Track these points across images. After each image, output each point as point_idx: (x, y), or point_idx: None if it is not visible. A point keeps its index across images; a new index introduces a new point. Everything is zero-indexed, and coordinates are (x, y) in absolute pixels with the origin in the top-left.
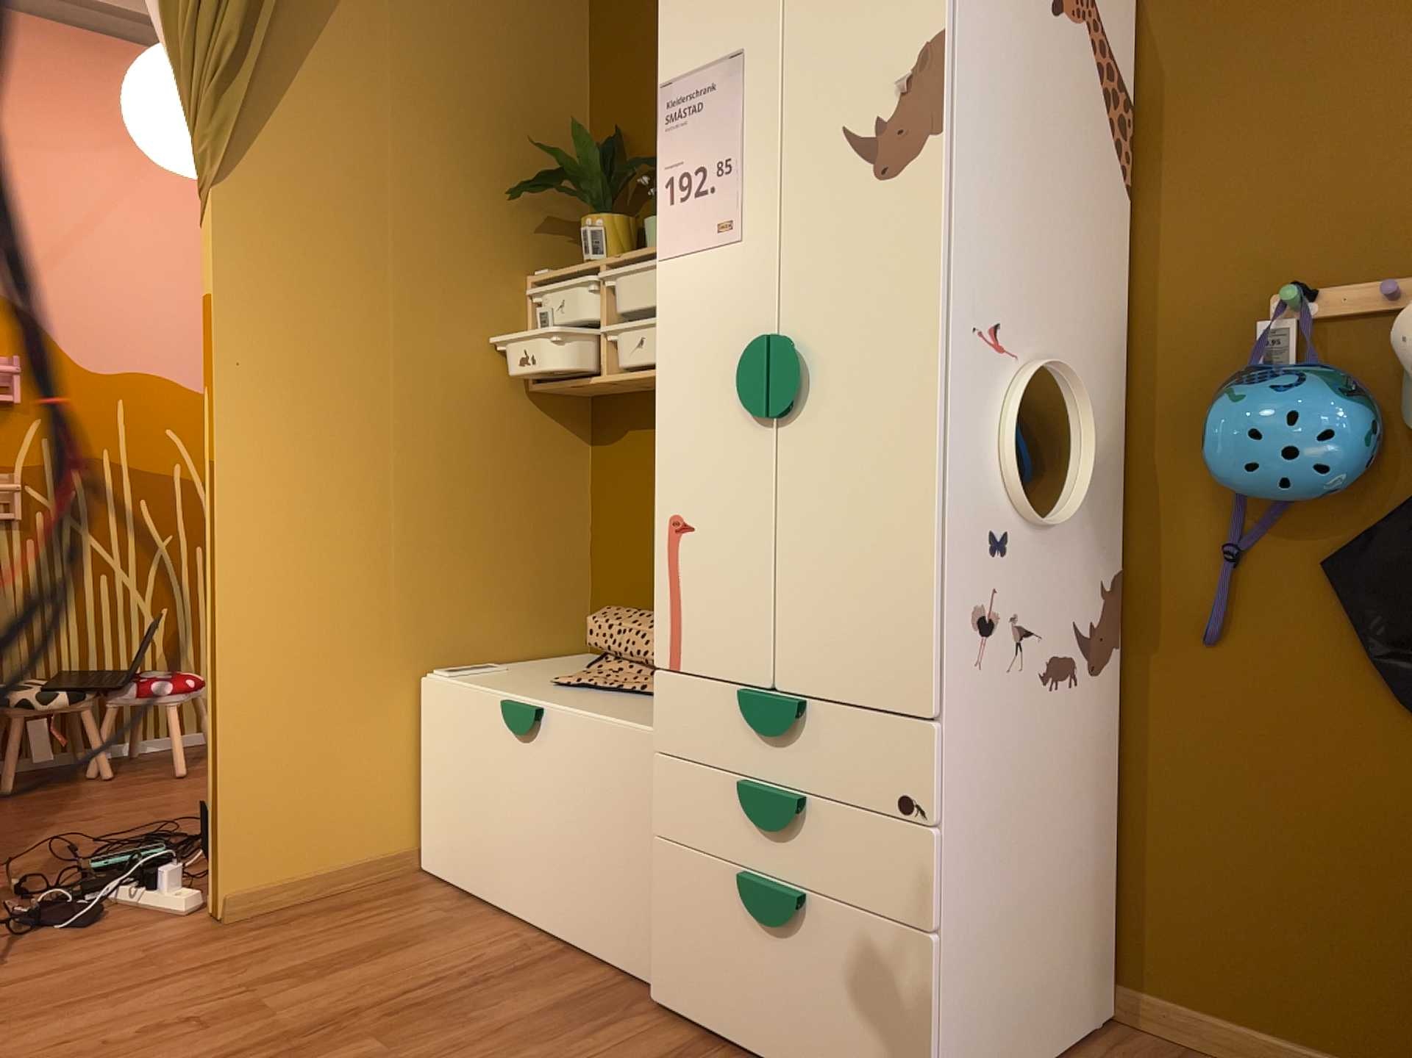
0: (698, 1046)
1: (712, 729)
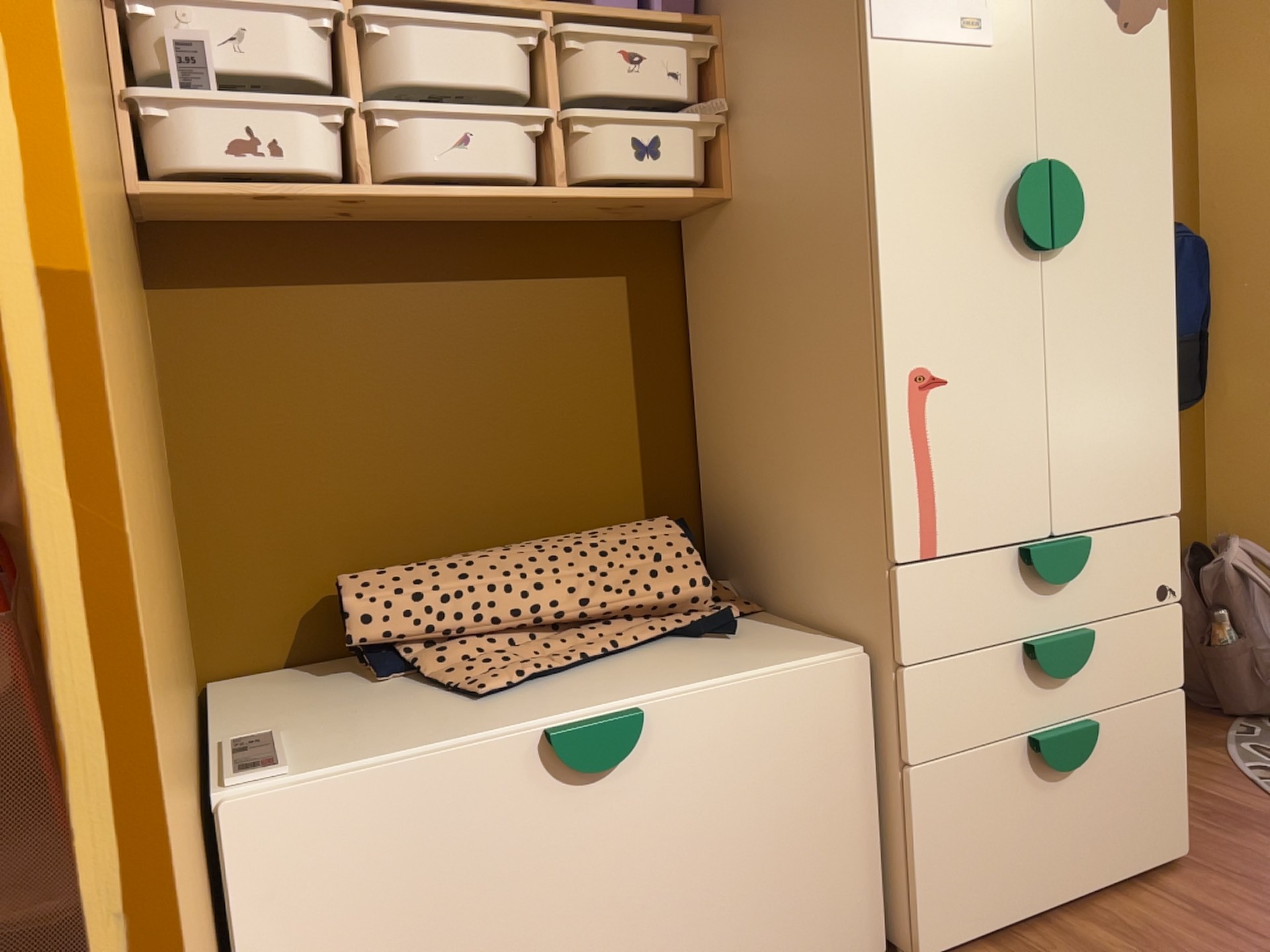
0: (1013, 947)
1: (983, 605)
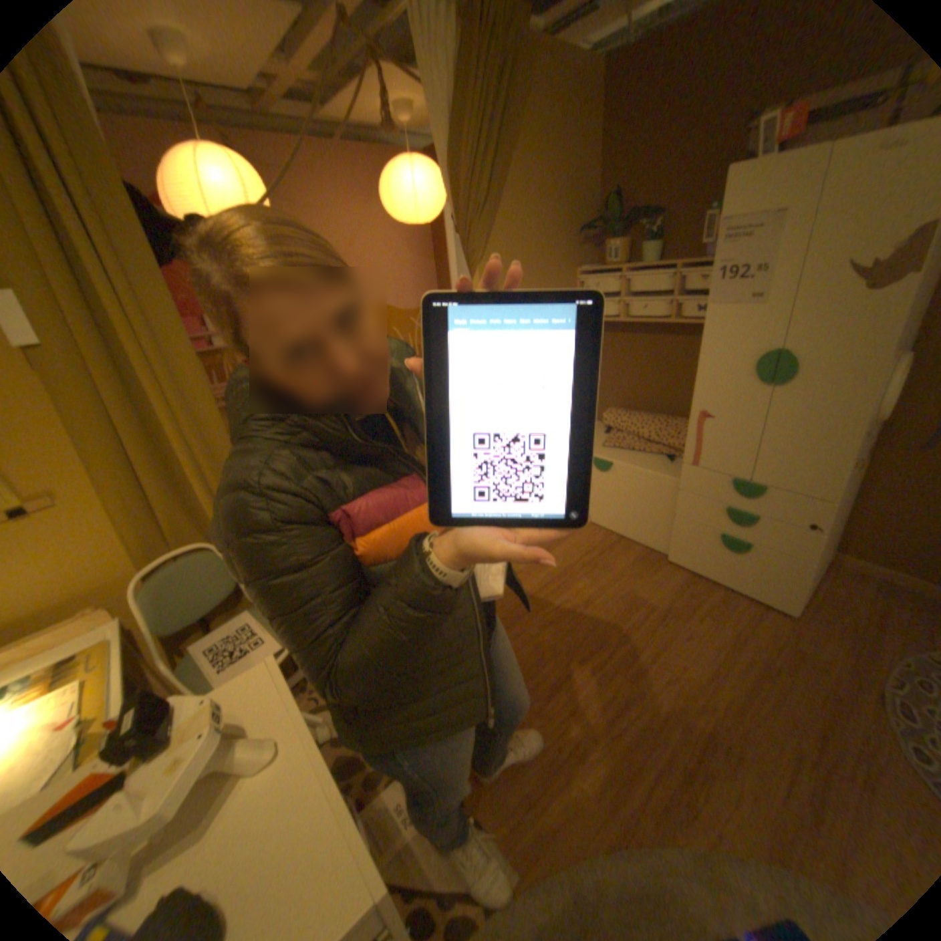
0: (694, 577)
1: (713, 487)
